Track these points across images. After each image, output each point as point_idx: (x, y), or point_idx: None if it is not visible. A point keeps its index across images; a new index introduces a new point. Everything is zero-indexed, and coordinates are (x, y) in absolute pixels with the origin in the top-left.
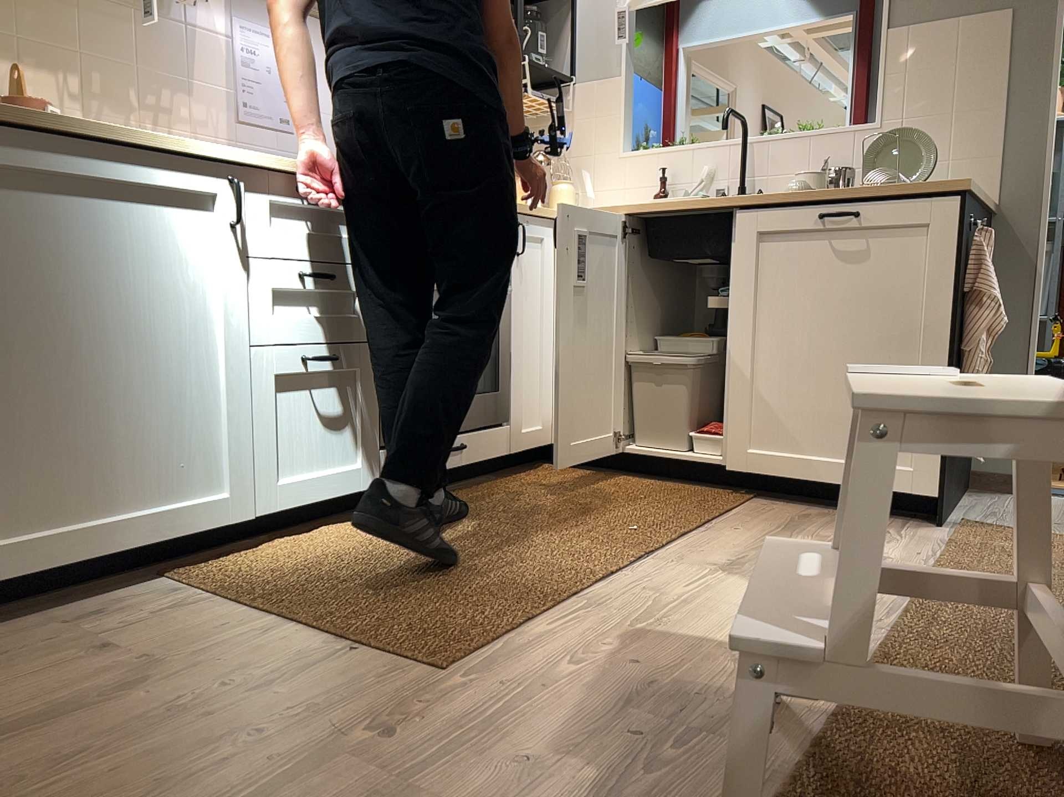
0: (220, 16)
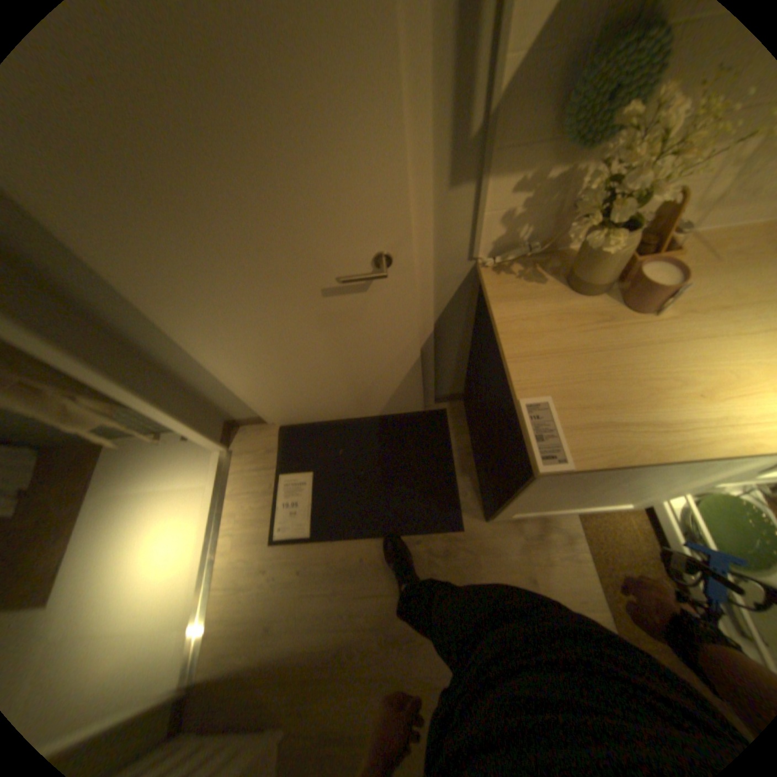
0: None
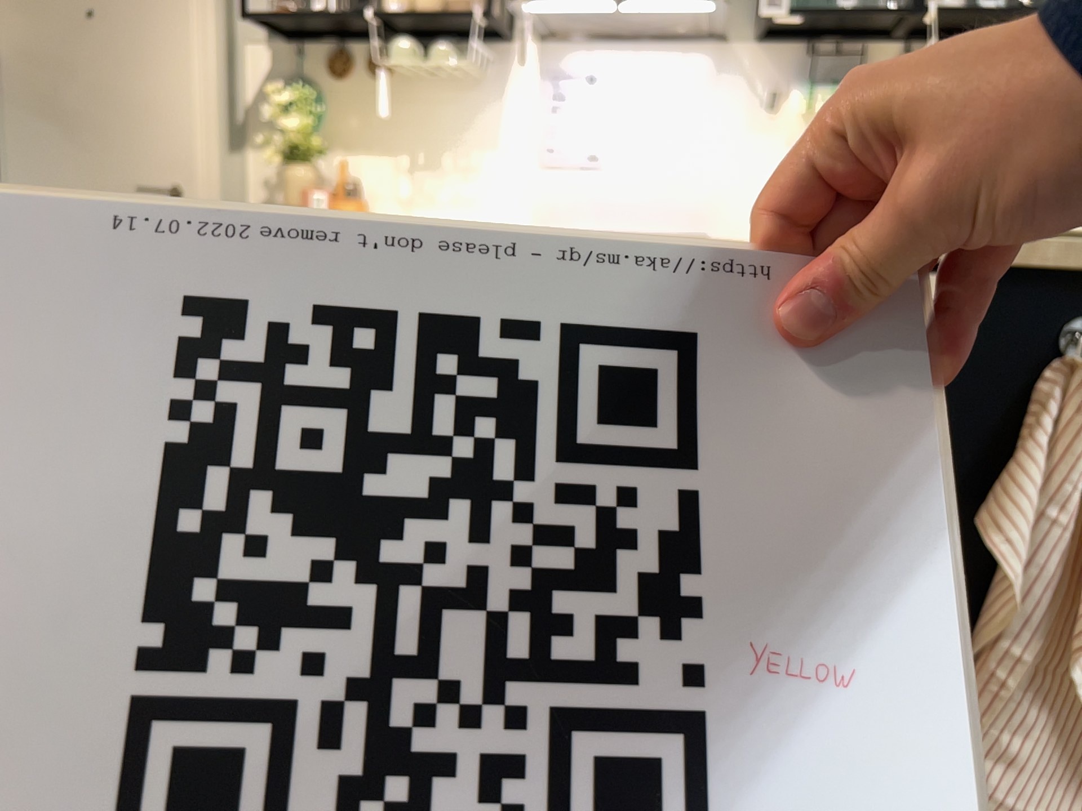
0: (528, 69)
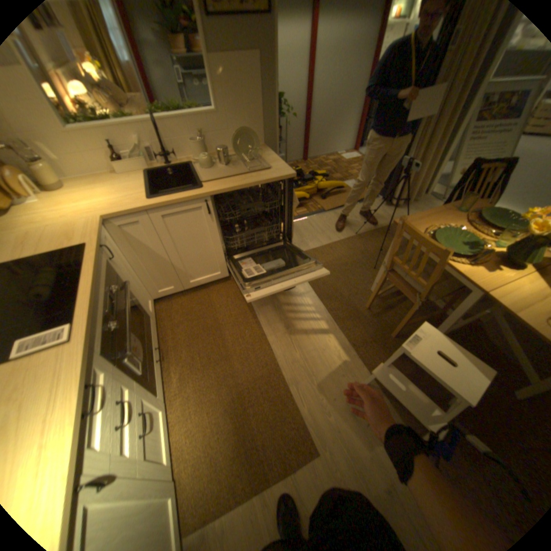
0: None
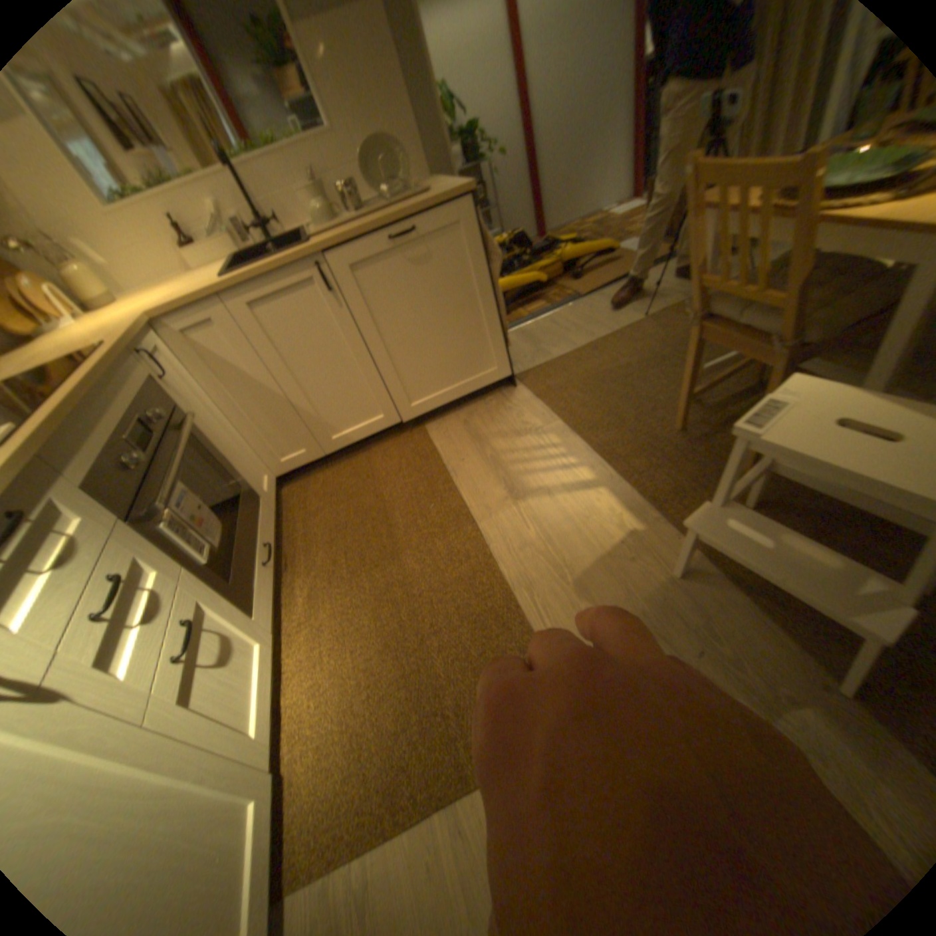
0: None
